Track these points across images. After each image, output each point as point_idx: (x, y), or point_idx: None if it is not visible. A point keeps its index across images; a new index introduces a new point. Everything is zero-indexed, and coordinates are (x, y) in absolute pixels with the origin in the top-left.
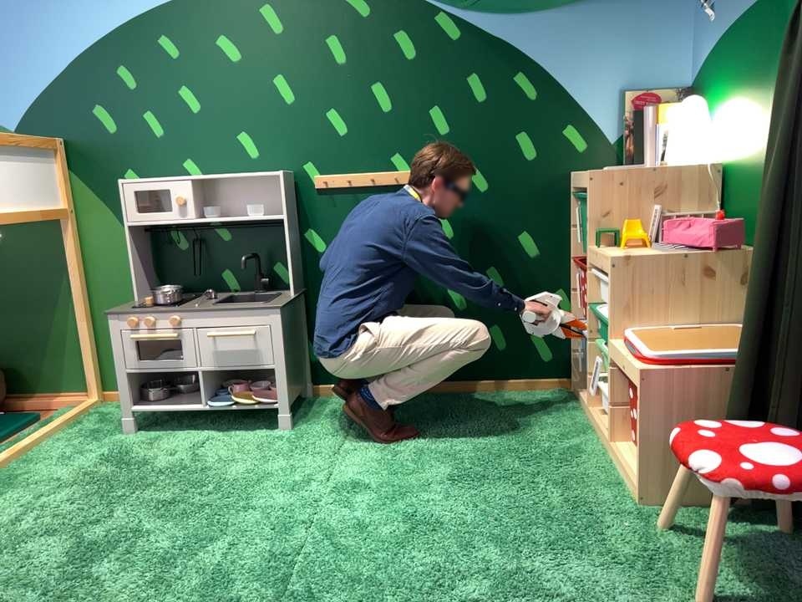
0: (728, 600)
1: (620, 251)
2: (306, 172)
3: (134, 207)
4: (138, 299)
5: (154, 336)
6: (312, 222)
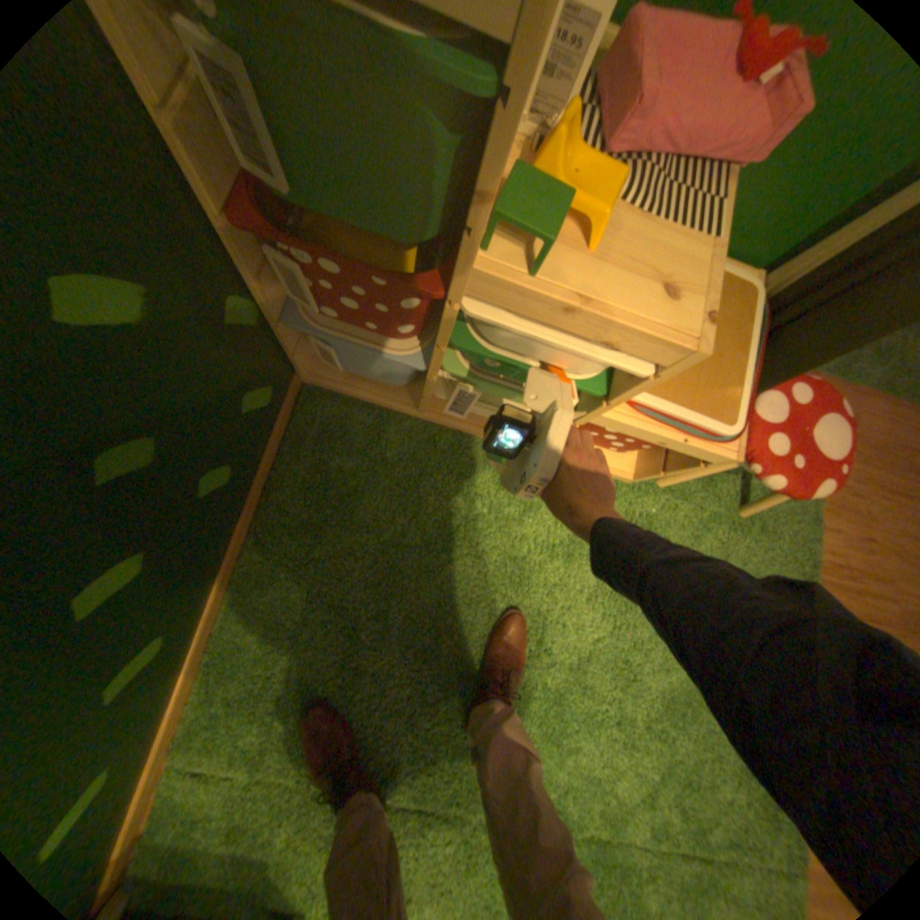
0: (740, 496)
1: (618, 269)
2: None
3: None
4: None
5: None
6: None
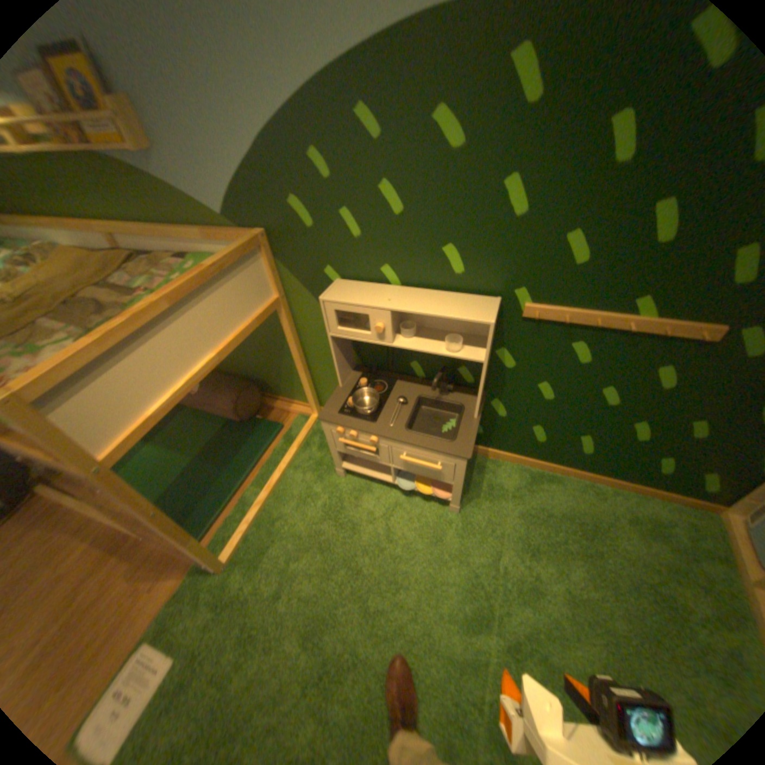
0: None
1: None
2: (516, 299)
3: (336, 324)
4: (343, 388)
5: (358, 447)
6: (509, 346)
